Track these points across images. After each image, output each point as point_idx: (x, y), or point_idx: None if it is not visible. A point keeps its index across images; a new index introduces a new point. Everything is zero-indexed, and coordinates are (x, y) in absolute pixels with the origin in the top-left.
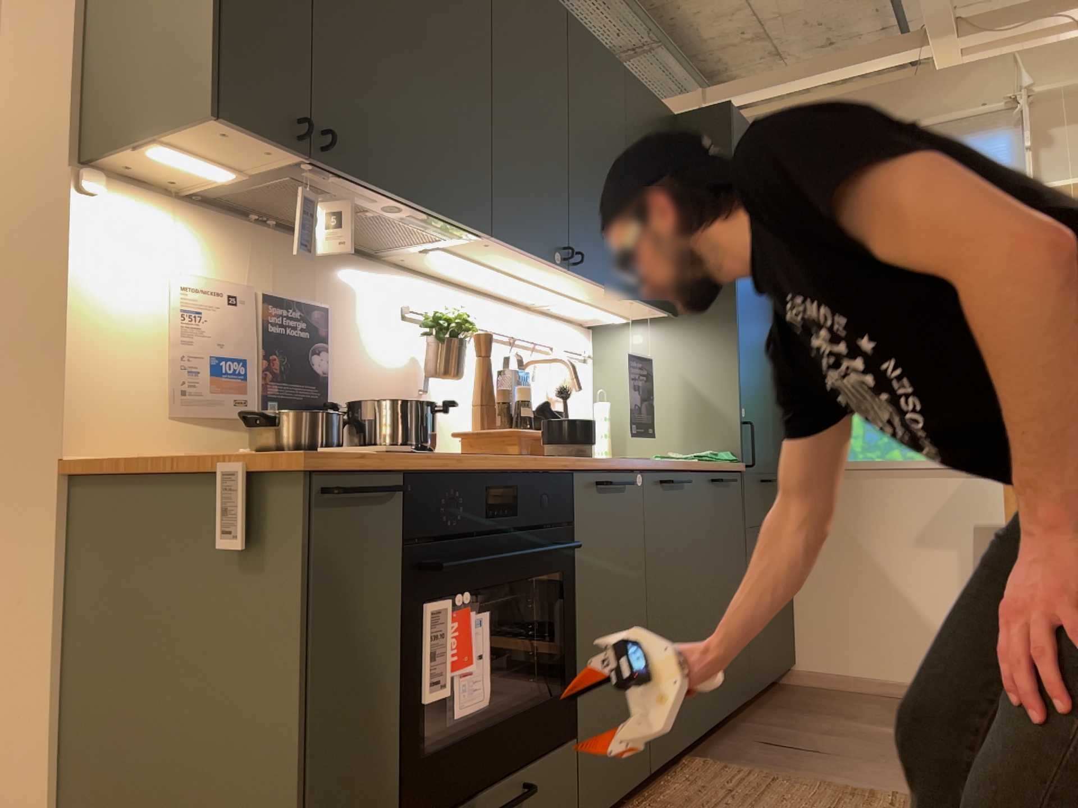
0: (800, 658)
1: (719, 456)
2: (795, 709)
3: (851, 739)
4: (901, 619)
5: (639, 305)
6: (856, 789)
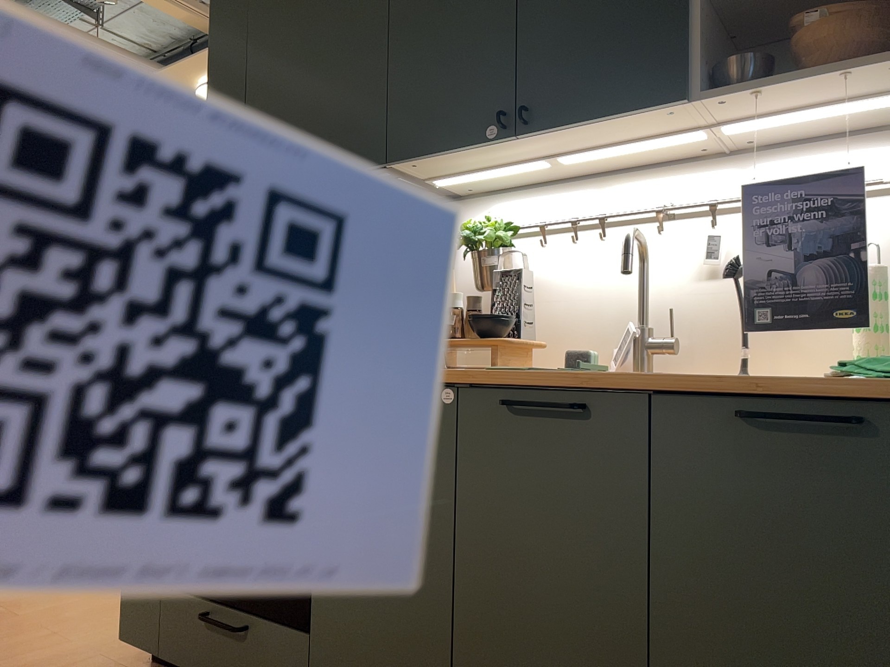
0: None
1: None
2: None
3: None
4: None
5: (794, 86)
6: None
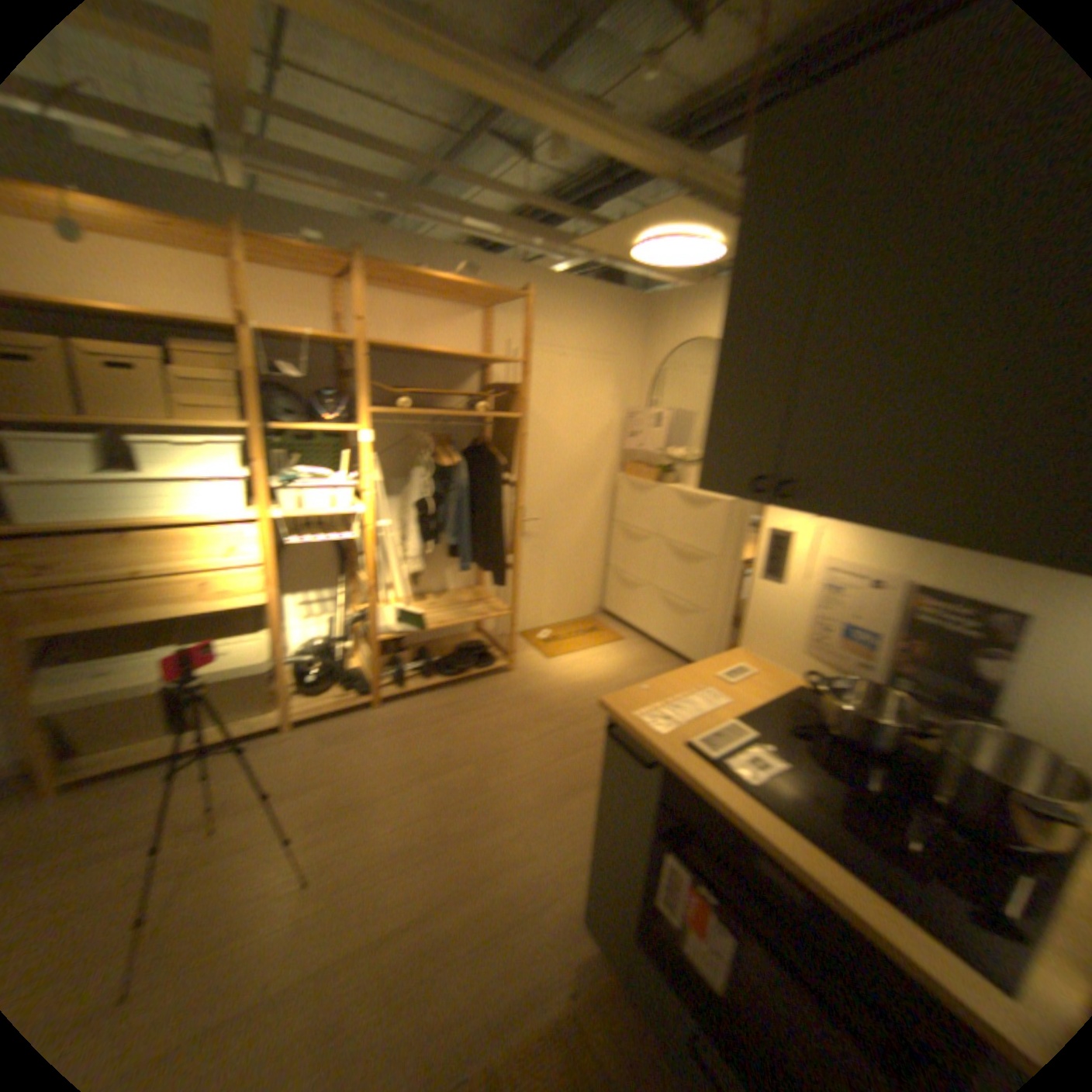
0: None
1: None
2: None
3: None
4: None
5: None
6: None
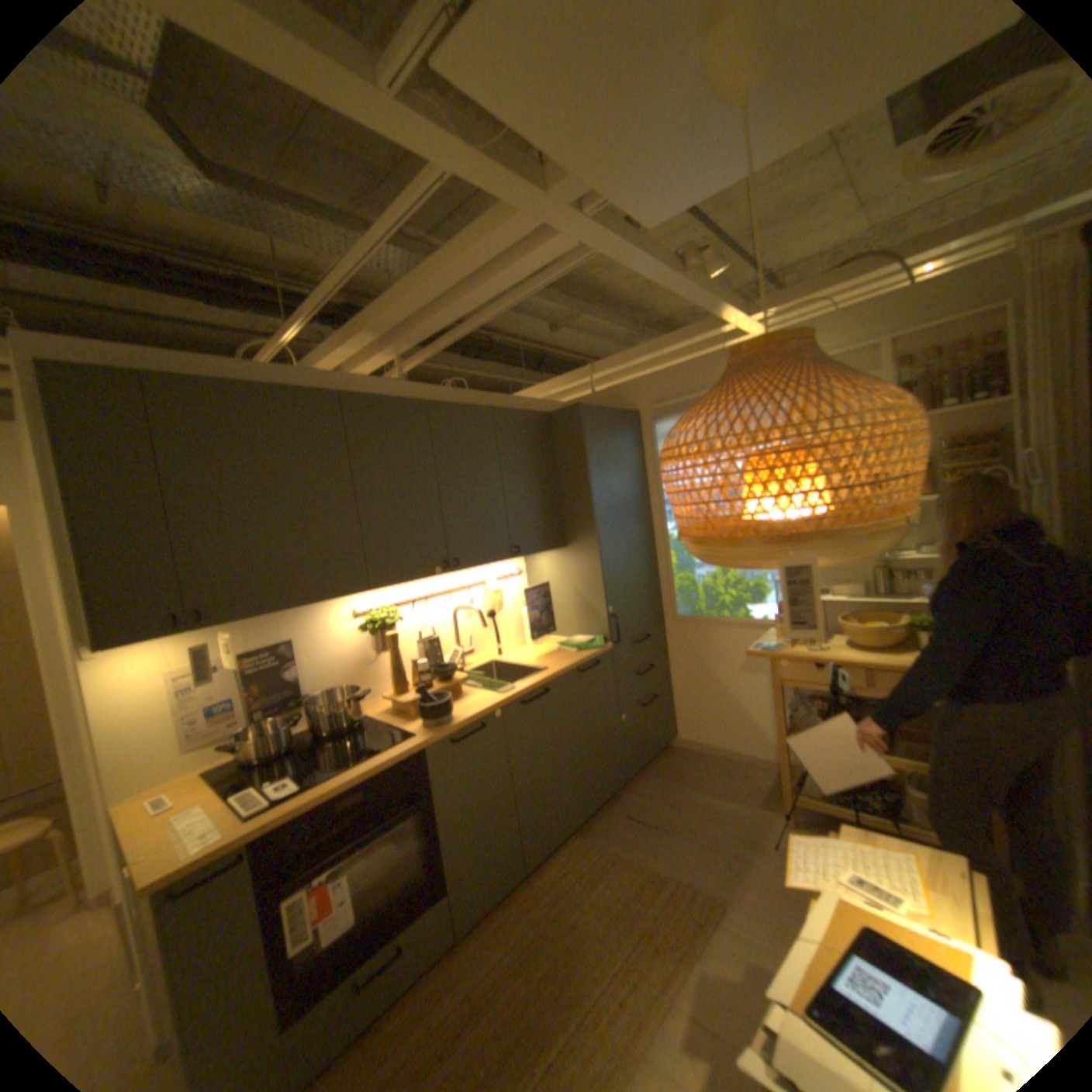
0: (679, 733)
1: (591, 644)
2: (664, 778)
3: (684, 814)
4: (736, 716)
5: (530, 554)
6: (657, 879)
